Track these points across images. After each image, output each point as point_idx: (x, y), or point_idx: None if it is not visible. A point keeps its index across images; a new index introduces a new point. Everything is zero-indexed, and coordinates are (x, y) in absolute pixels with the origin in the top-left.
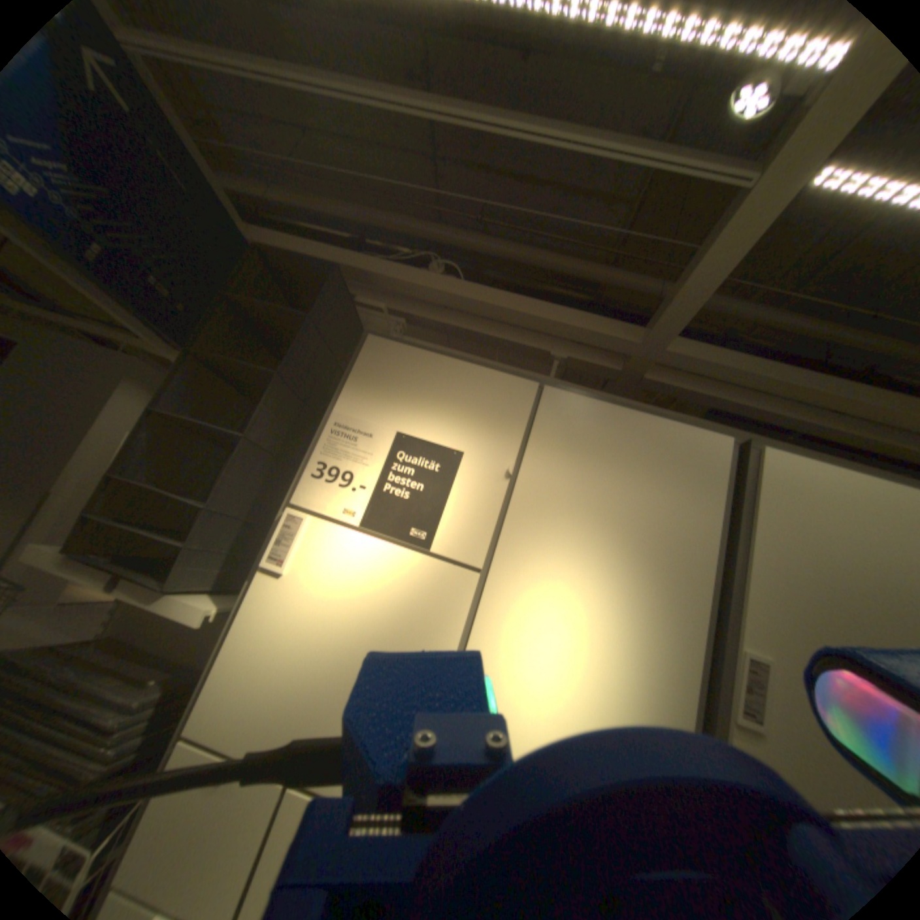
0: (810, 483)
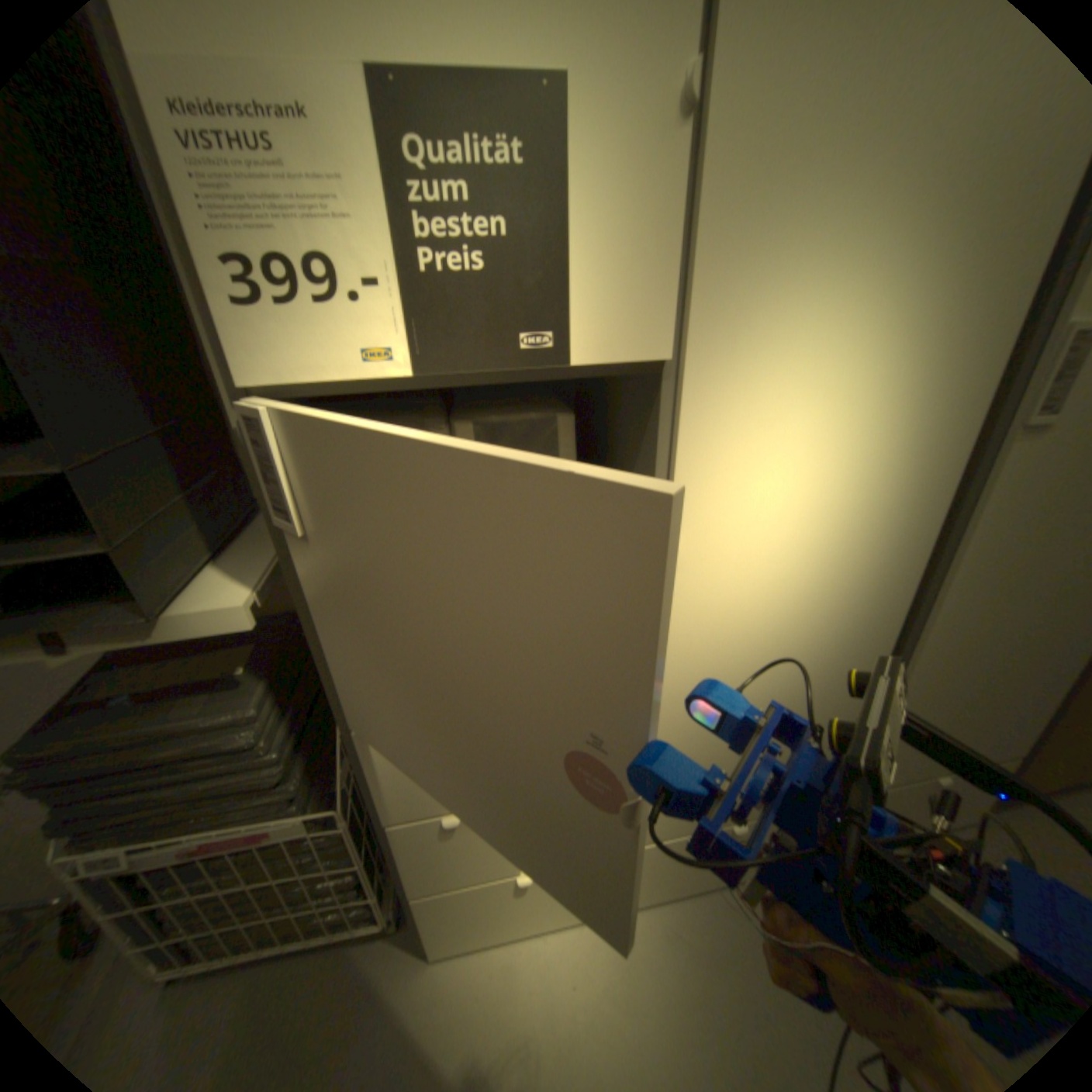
0: None
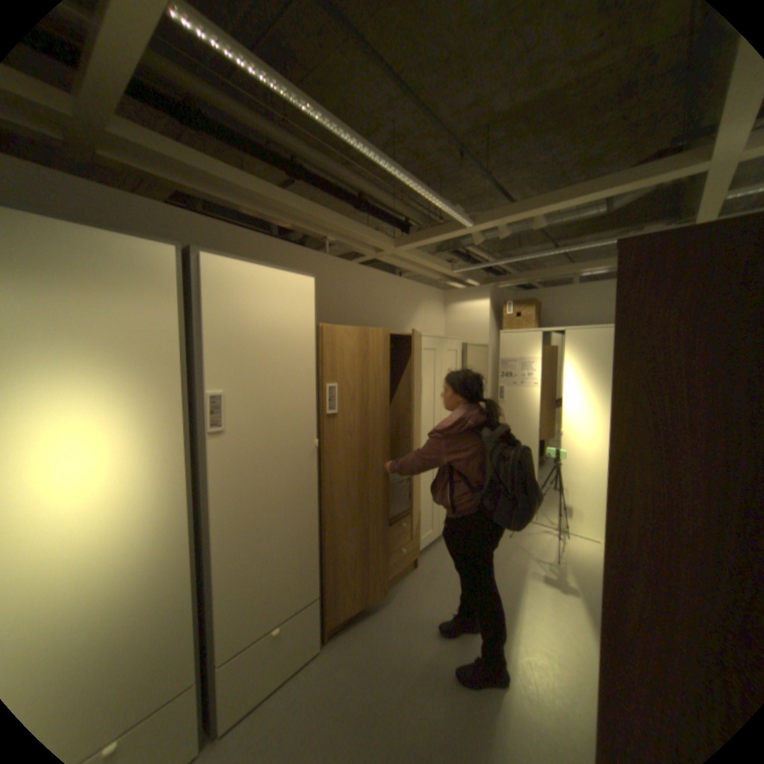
0: (233, 277)
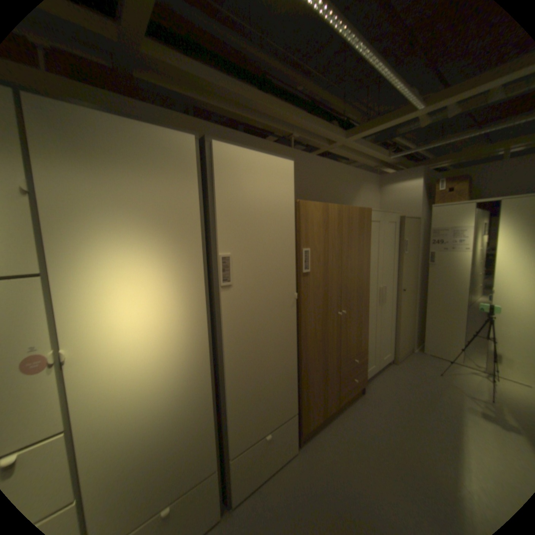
0: (235, 160)
